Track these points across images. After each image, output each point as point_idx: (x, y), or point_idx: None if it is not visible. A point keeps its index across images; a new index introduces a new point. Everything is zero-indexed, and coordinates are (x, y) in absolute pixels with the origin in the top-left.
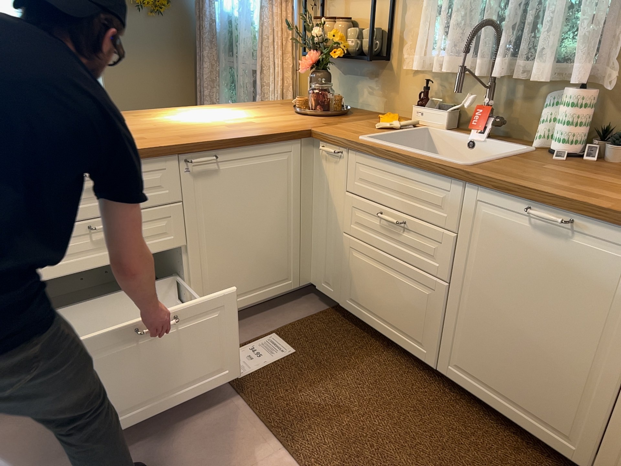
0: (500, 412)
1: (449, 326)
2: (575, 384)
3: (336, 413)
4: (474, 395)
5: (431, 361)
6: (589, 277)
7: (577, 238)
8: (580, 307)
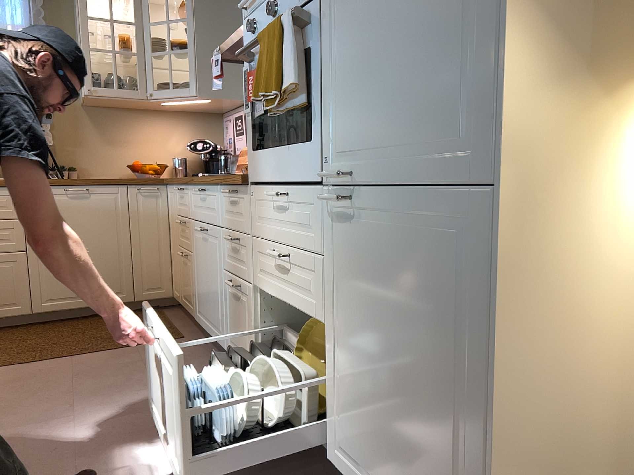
0: (83, 307)
1: (34, 278)
2: (114, 263)
3: (1, 353)
4: (64, 310)
5: (27, 310)
6: (103, 211)
7: (92, 196)
8: (104, 226)
